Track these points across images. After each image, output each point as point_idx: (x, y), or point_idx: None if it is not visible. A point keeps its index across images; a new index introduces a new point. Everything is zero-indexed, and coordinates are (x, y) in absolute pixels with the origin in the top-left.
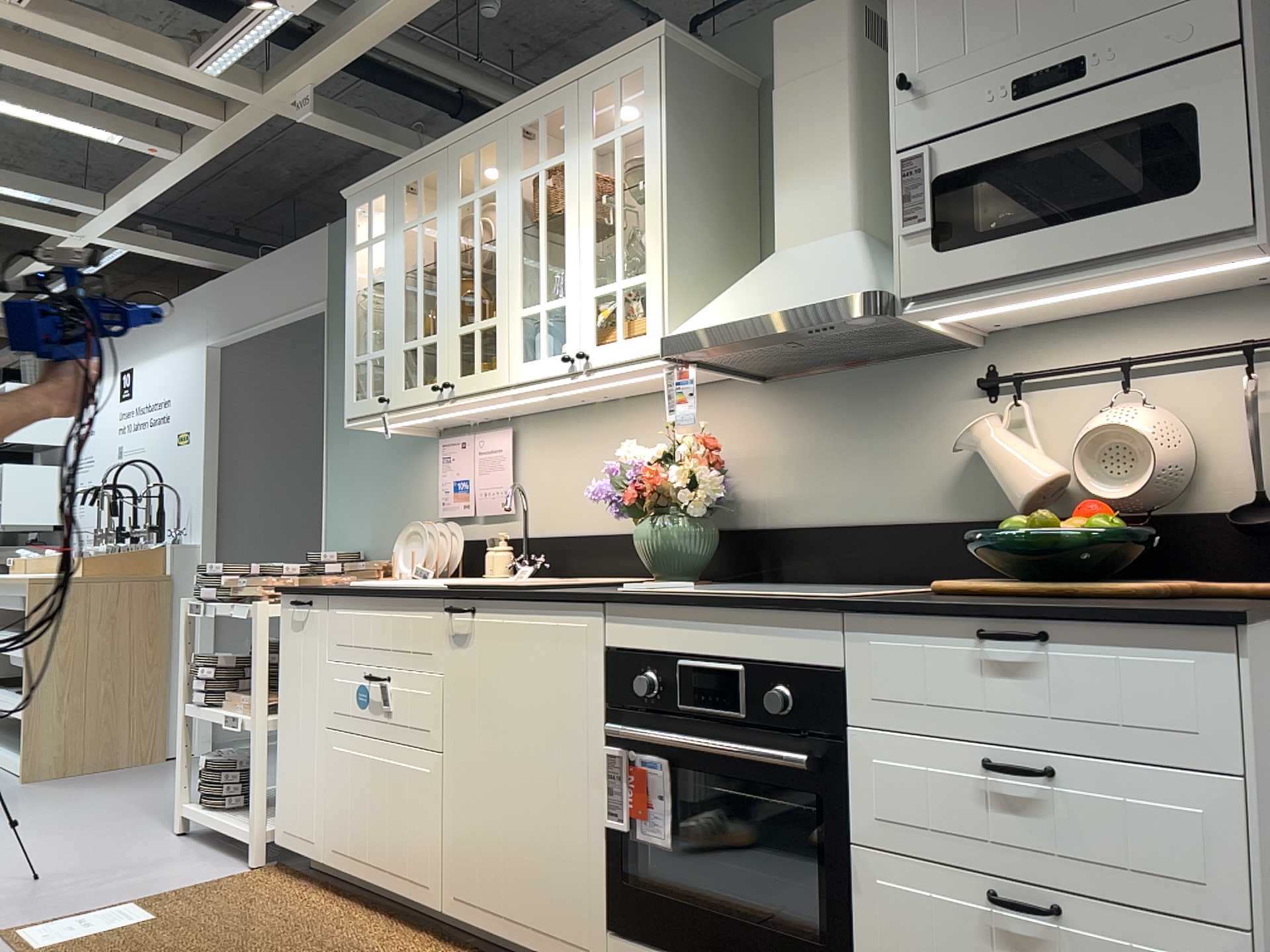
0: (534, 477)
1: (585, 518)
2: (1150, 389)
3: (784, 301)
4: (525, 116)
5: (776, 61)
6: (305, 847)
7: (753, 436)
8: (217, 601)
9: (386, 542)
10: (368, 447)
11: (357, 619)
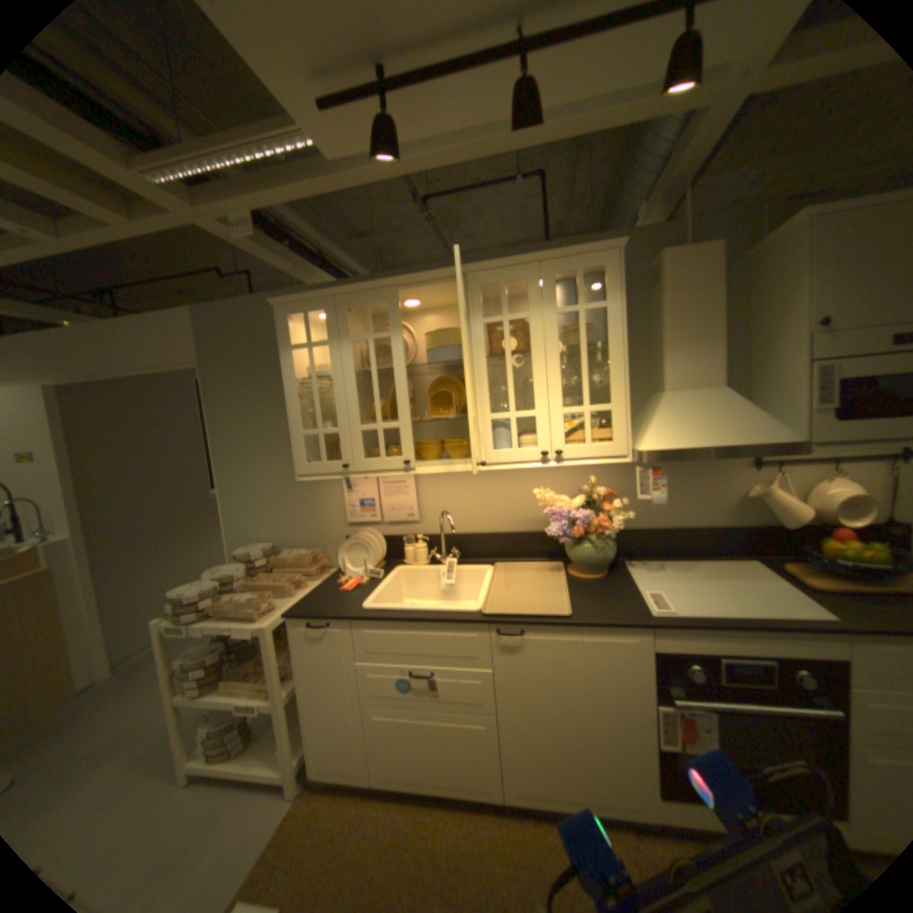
0: (435, 500)
1: (481, 525)
2: (843, 471)
3: (735, 438)
4: (486, 277)
5: (671, 275)
6: (347, 784)
7: (610, 482)
8: (191, 623)
9: (293, 538)
10: (264, 475)
11: (390, 639)
